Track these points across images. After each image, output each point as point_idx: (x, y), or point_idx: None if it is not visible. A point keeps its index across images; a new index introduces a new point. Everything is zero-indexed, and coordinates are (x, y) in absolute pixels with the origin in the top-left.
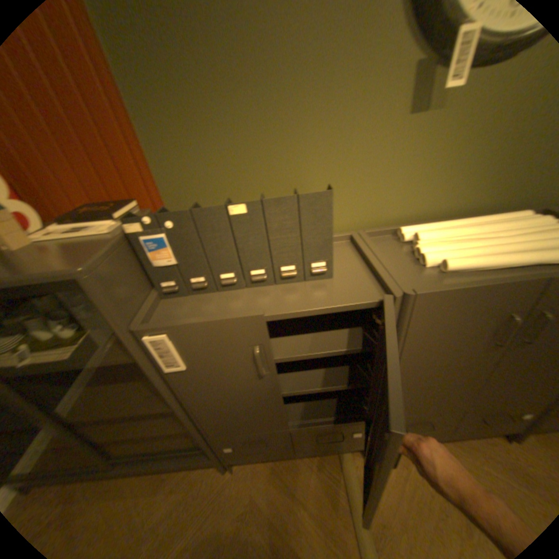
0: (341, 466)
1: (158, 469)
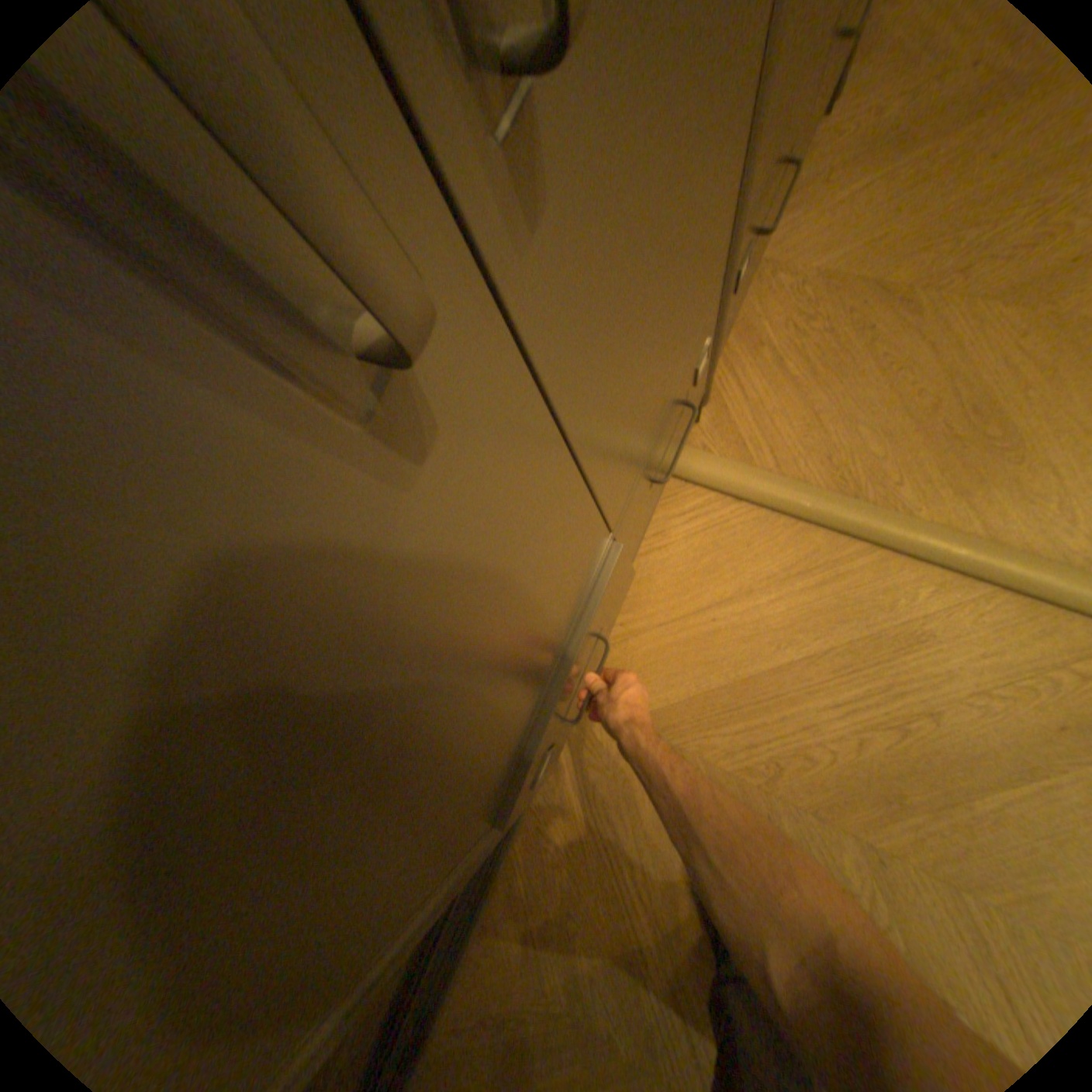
0: (683, 479)
1: (451, 975)
